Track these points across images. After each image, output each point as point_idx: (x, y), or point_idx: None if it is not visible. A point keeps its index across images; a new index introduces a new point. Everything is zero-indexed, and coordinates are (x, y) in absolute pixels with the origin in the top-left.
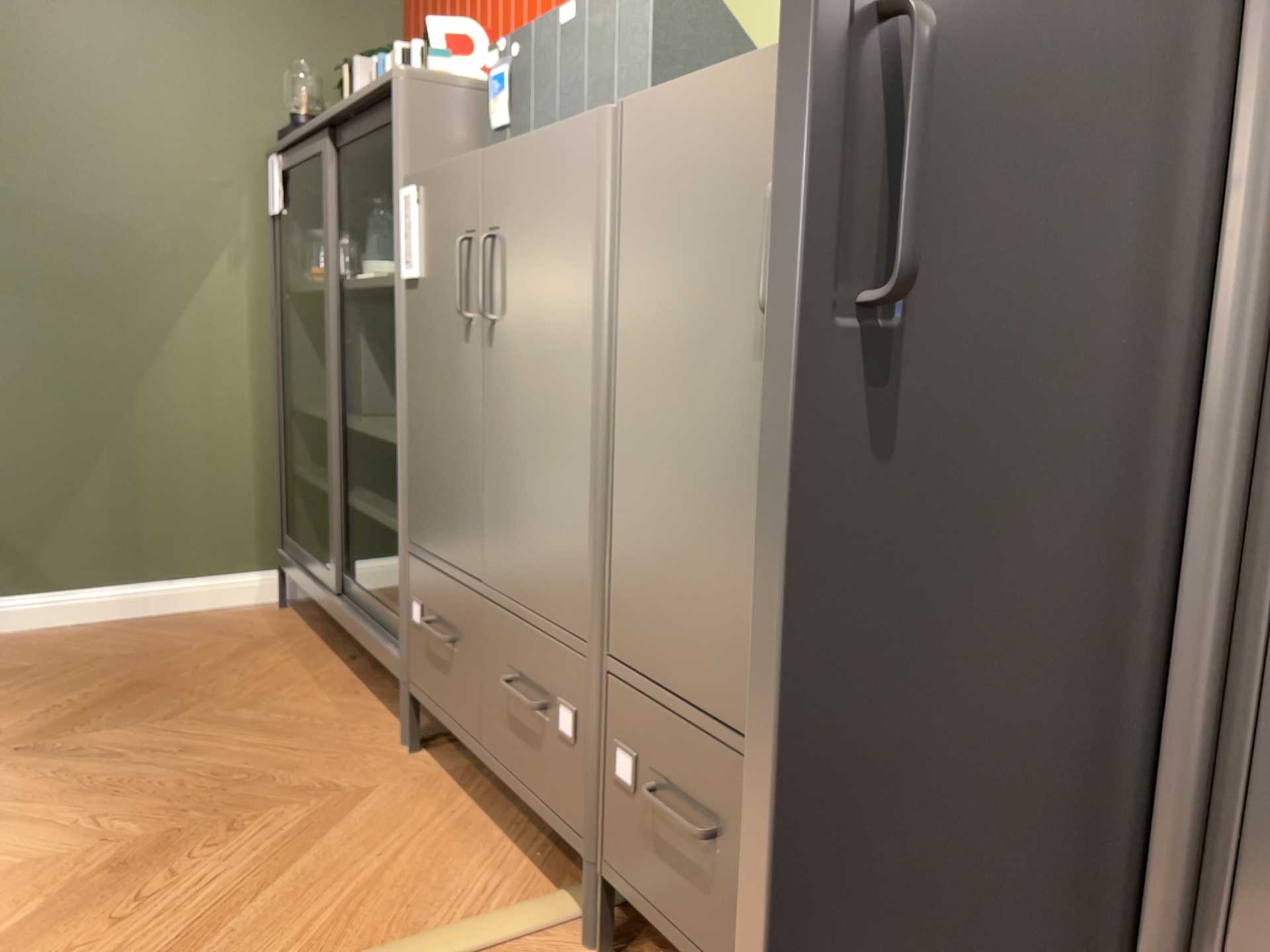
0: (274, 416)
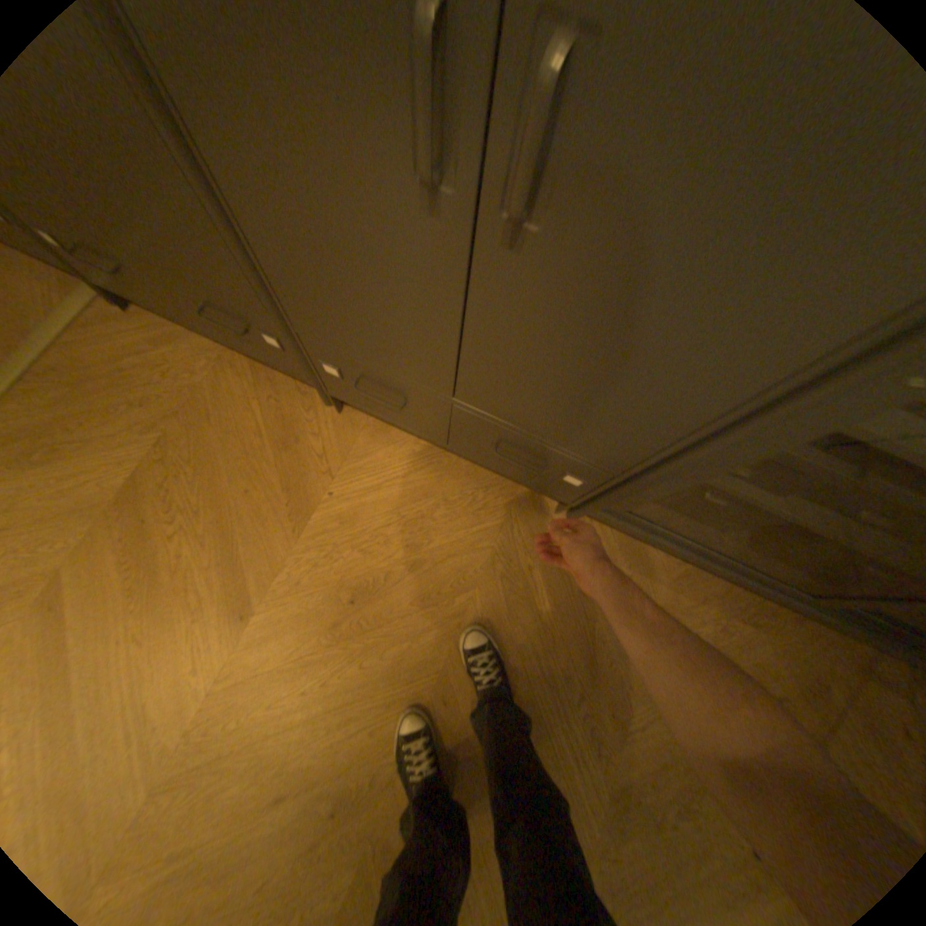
0: None
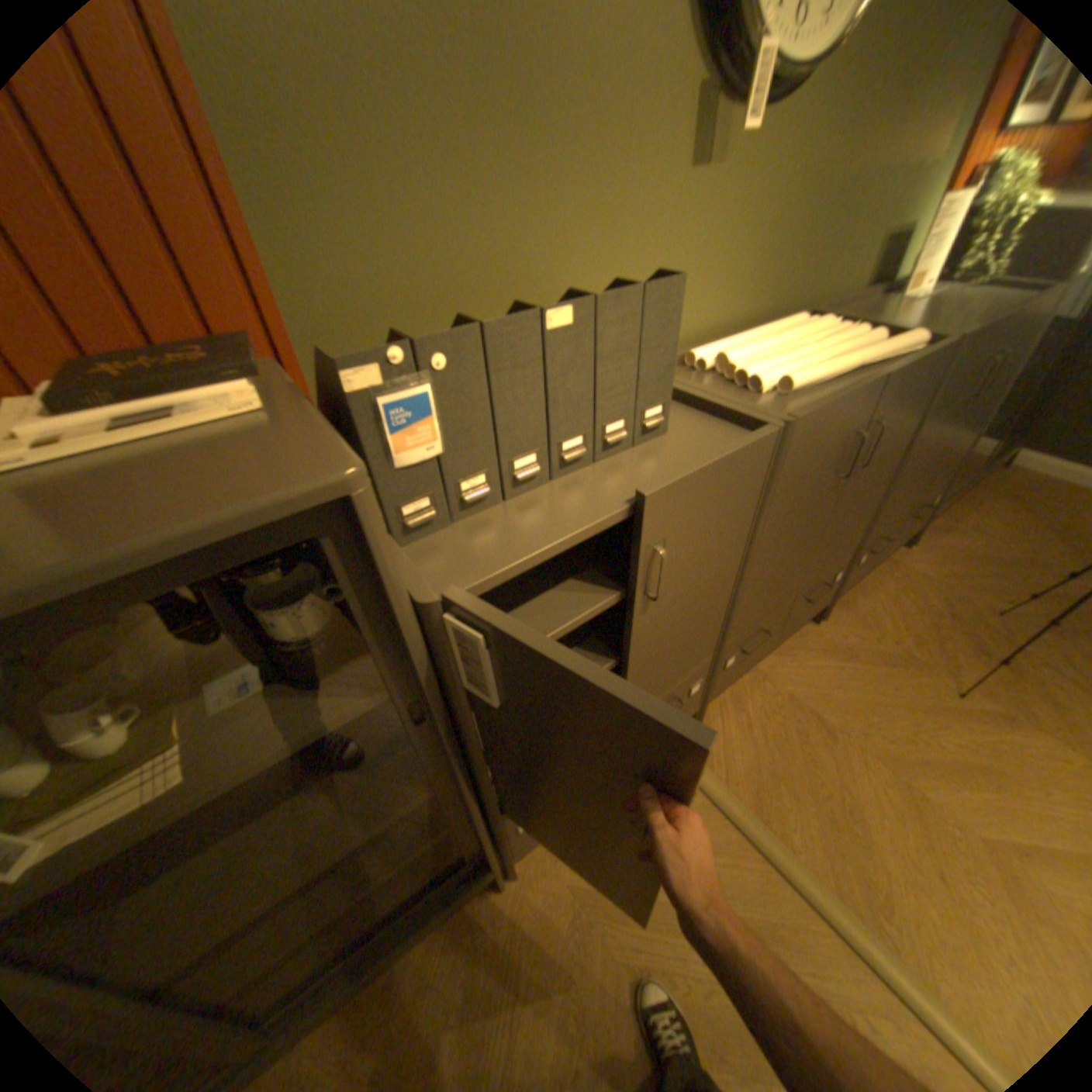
0: None
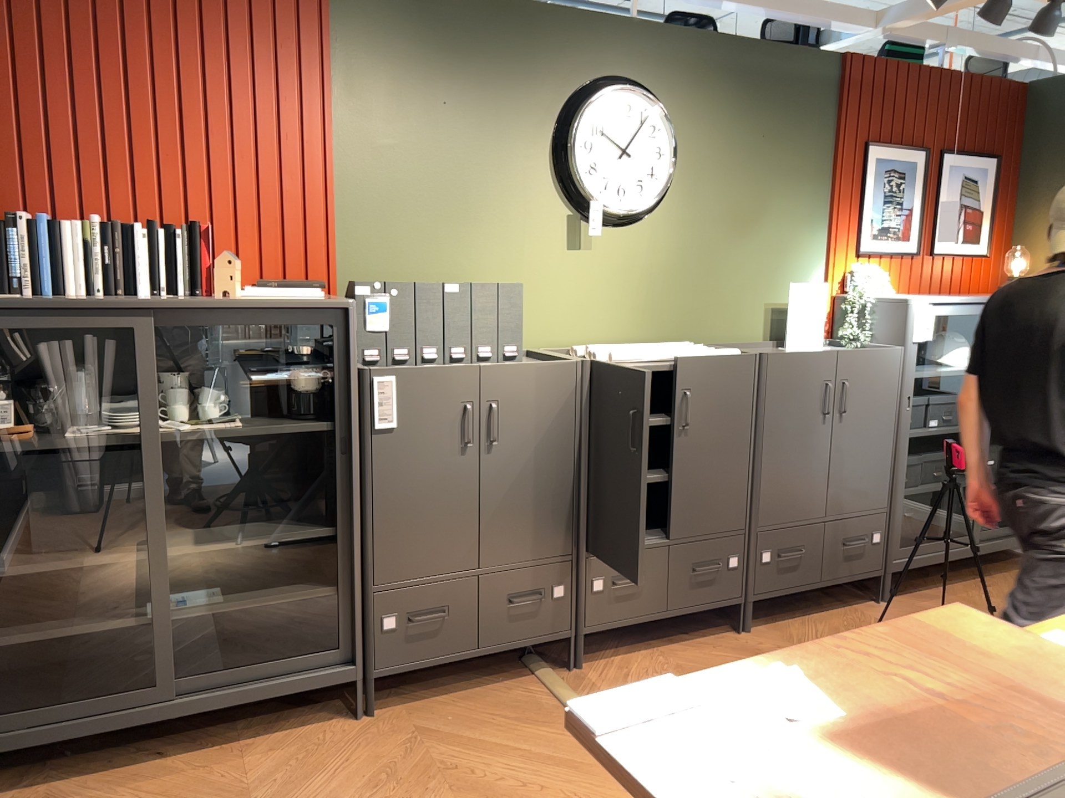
0: None
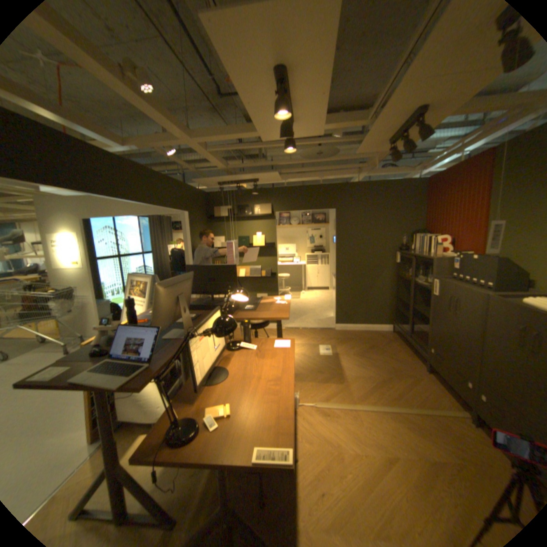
0: (395, 298)
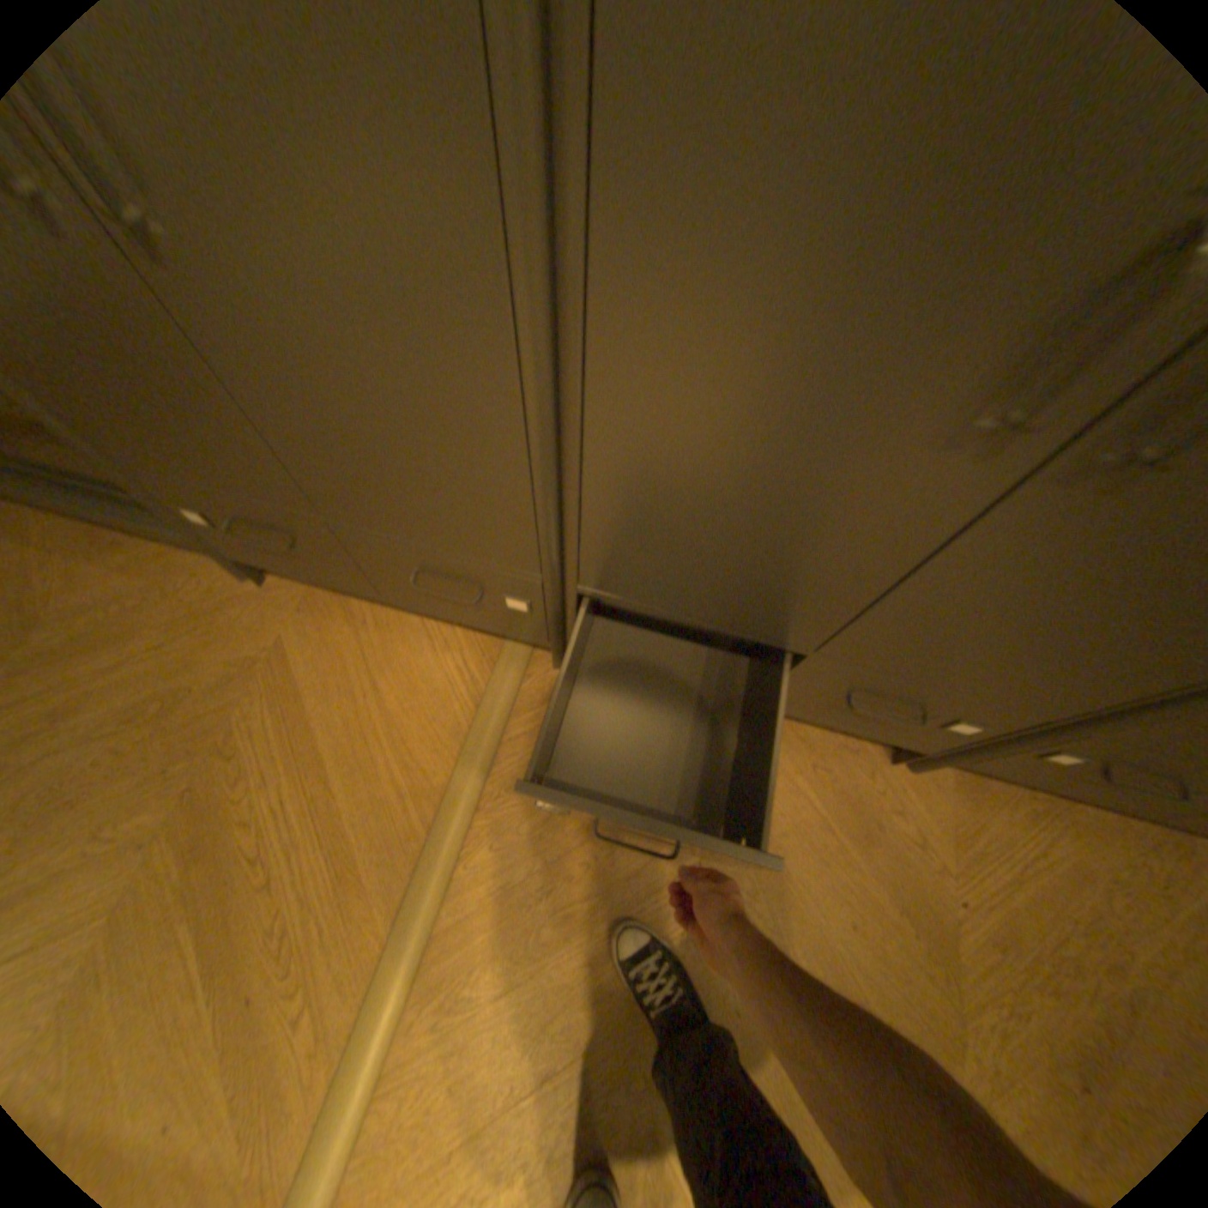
0: None
